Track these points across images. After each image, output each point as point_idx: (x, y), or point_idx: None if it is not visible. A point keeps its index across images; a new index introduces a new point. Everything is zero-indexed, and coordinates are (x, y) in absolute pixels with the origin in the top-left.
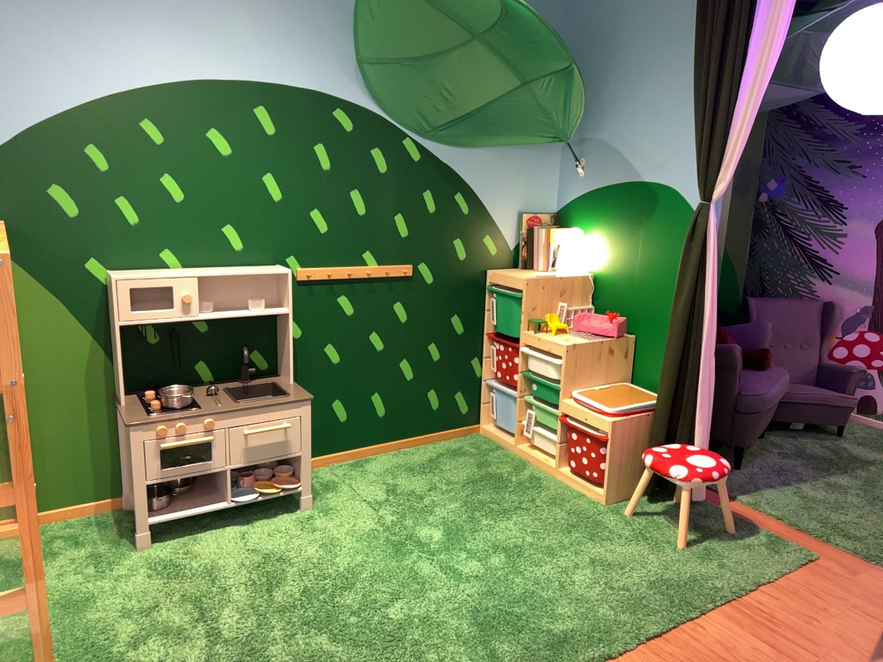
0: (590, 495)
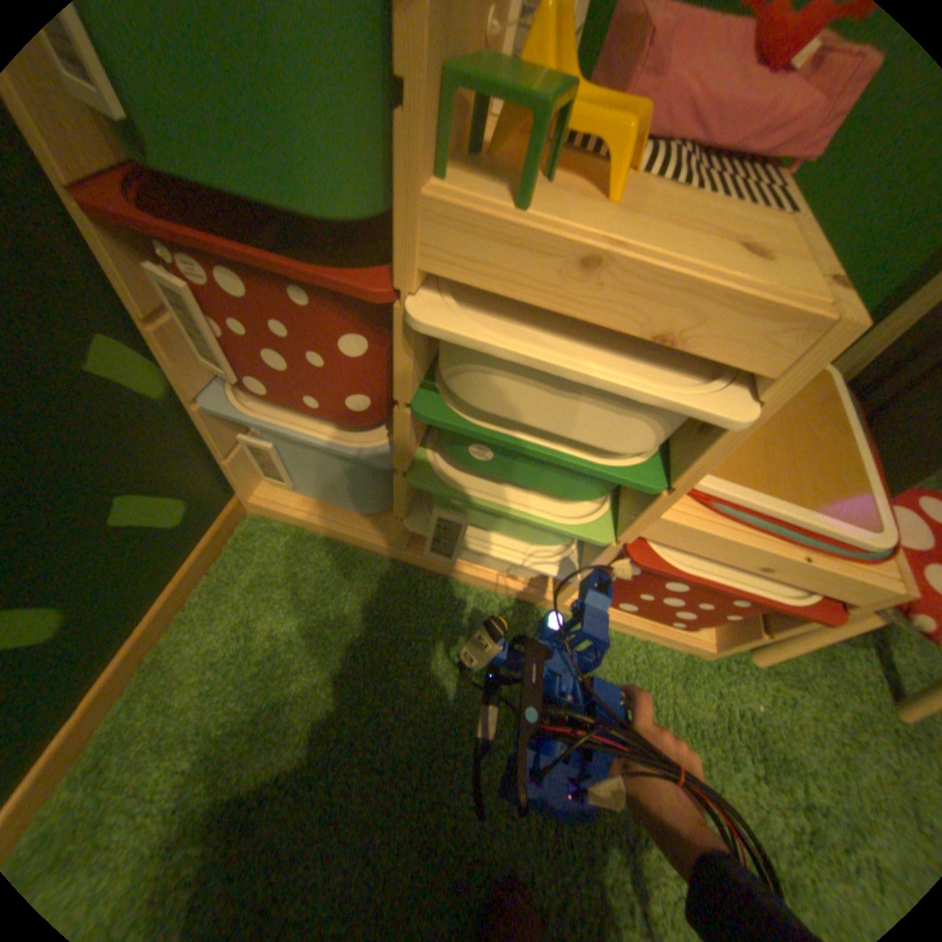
0: (680, 649)
